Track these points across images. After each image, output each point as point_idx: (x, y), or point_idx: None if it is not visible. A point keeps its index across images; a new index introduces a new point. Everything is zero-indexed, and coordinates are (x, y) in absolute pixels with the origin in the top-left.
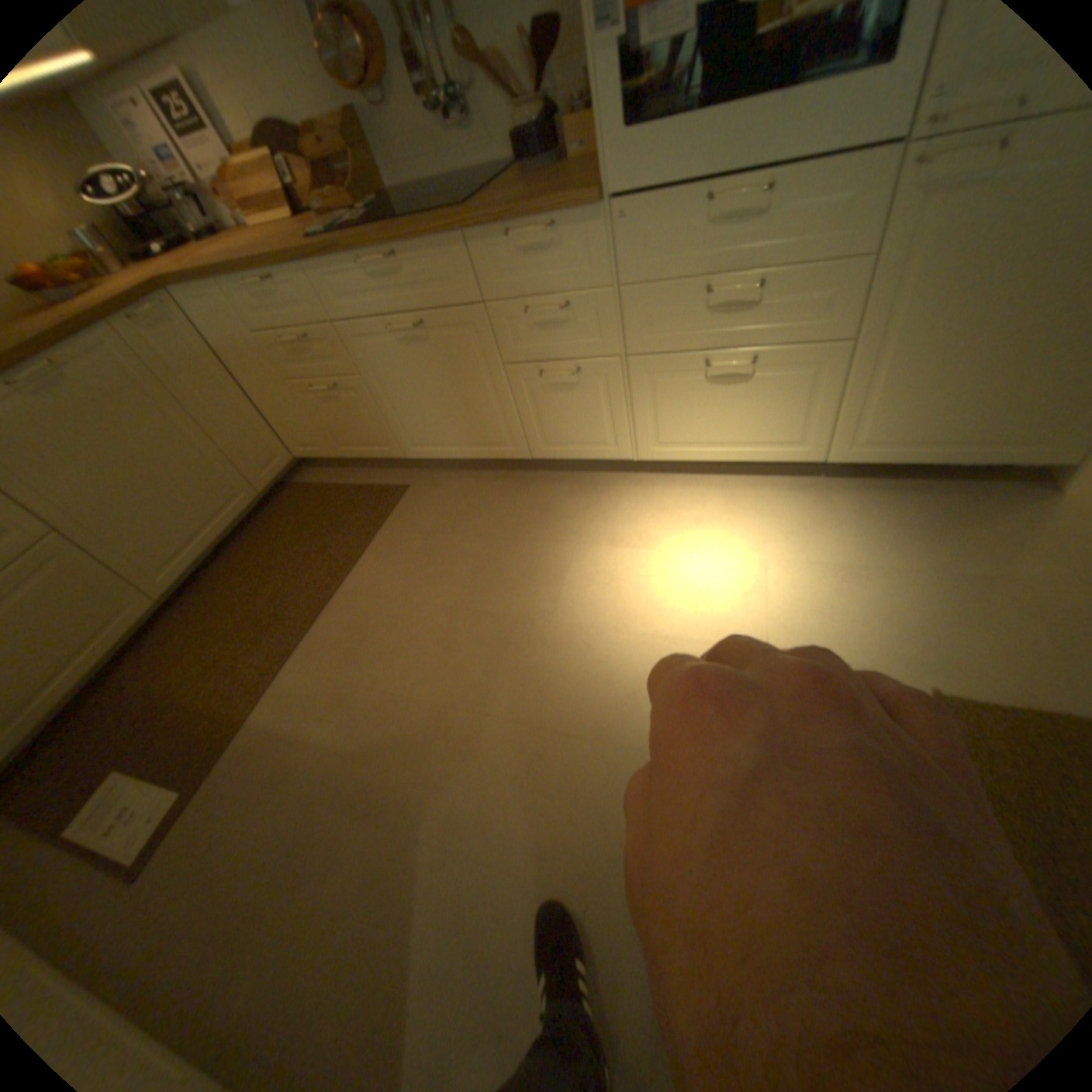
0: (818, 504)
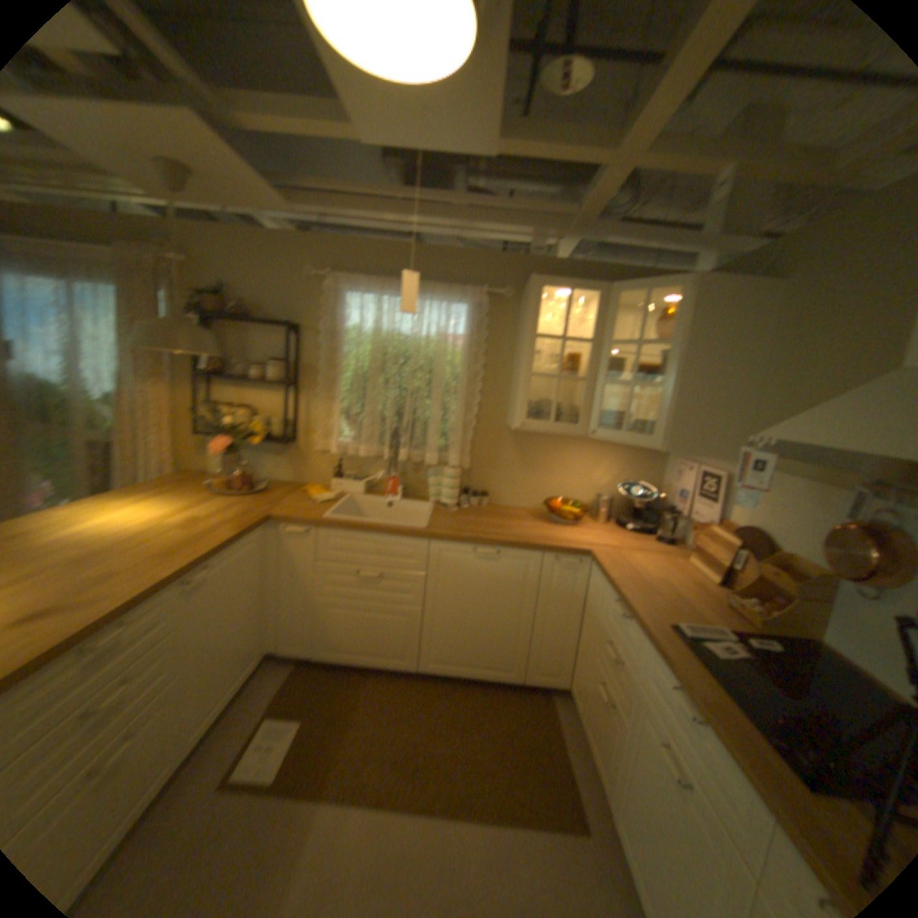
0: None
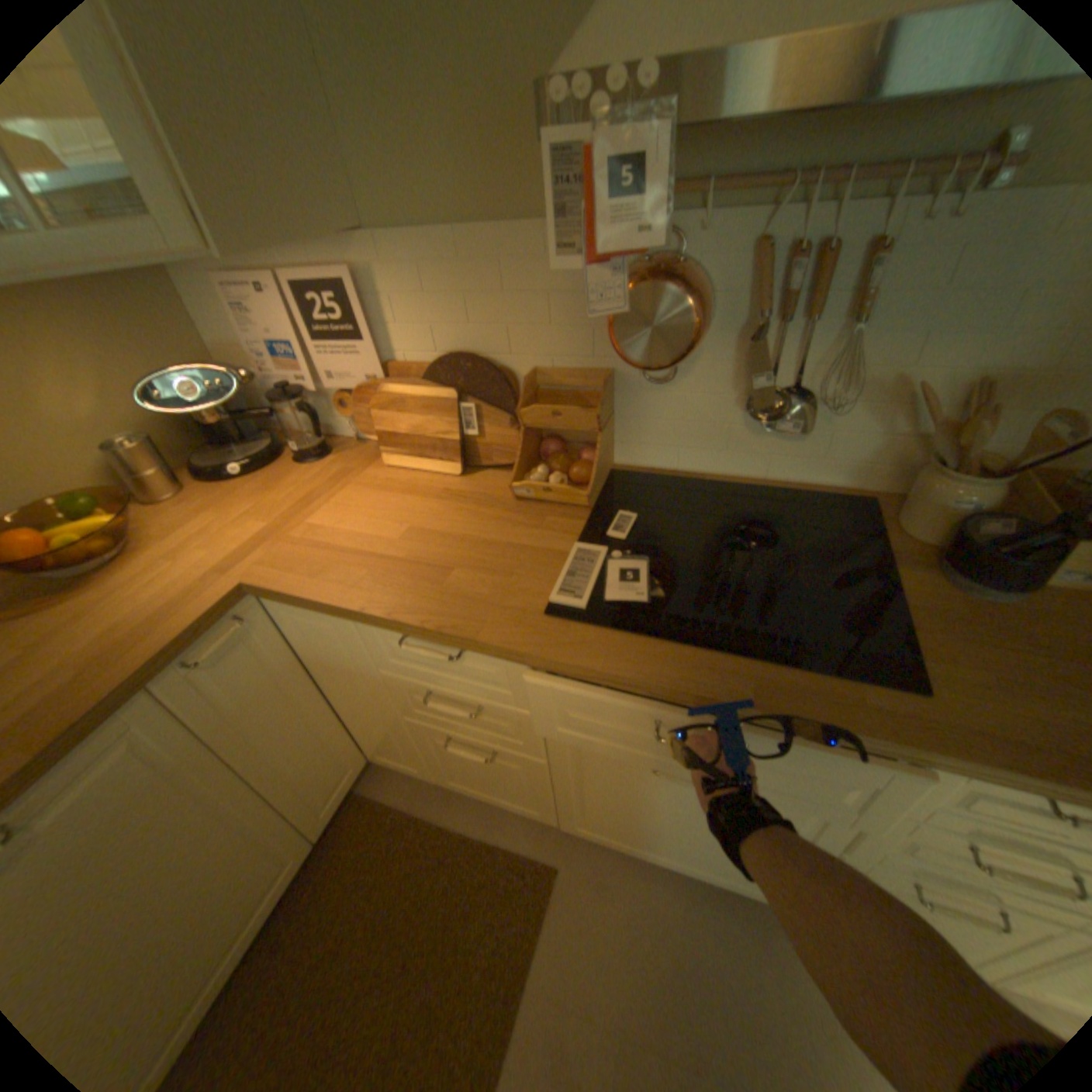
0: None
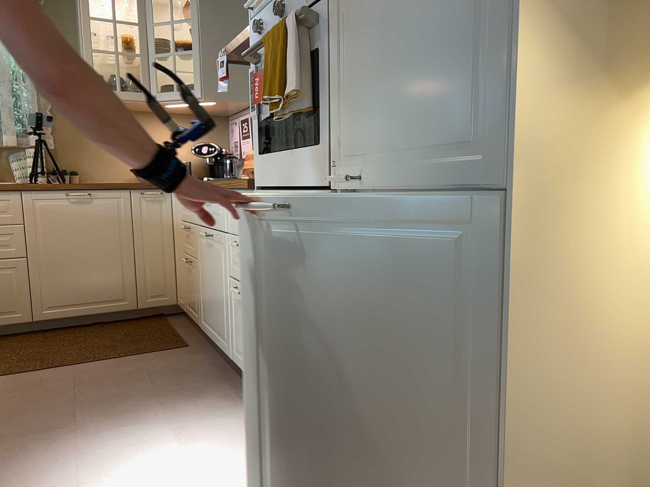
0: None
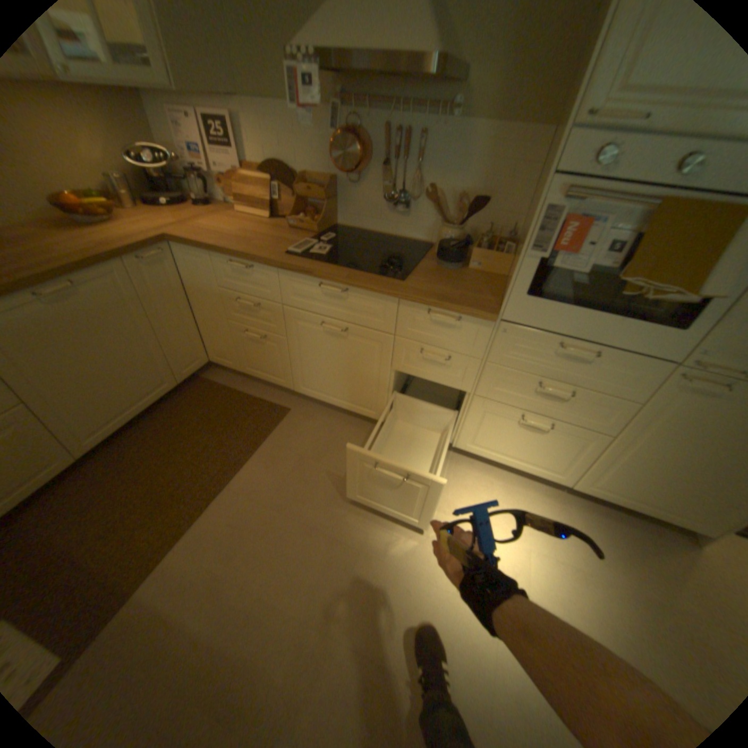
0: (561, 513)
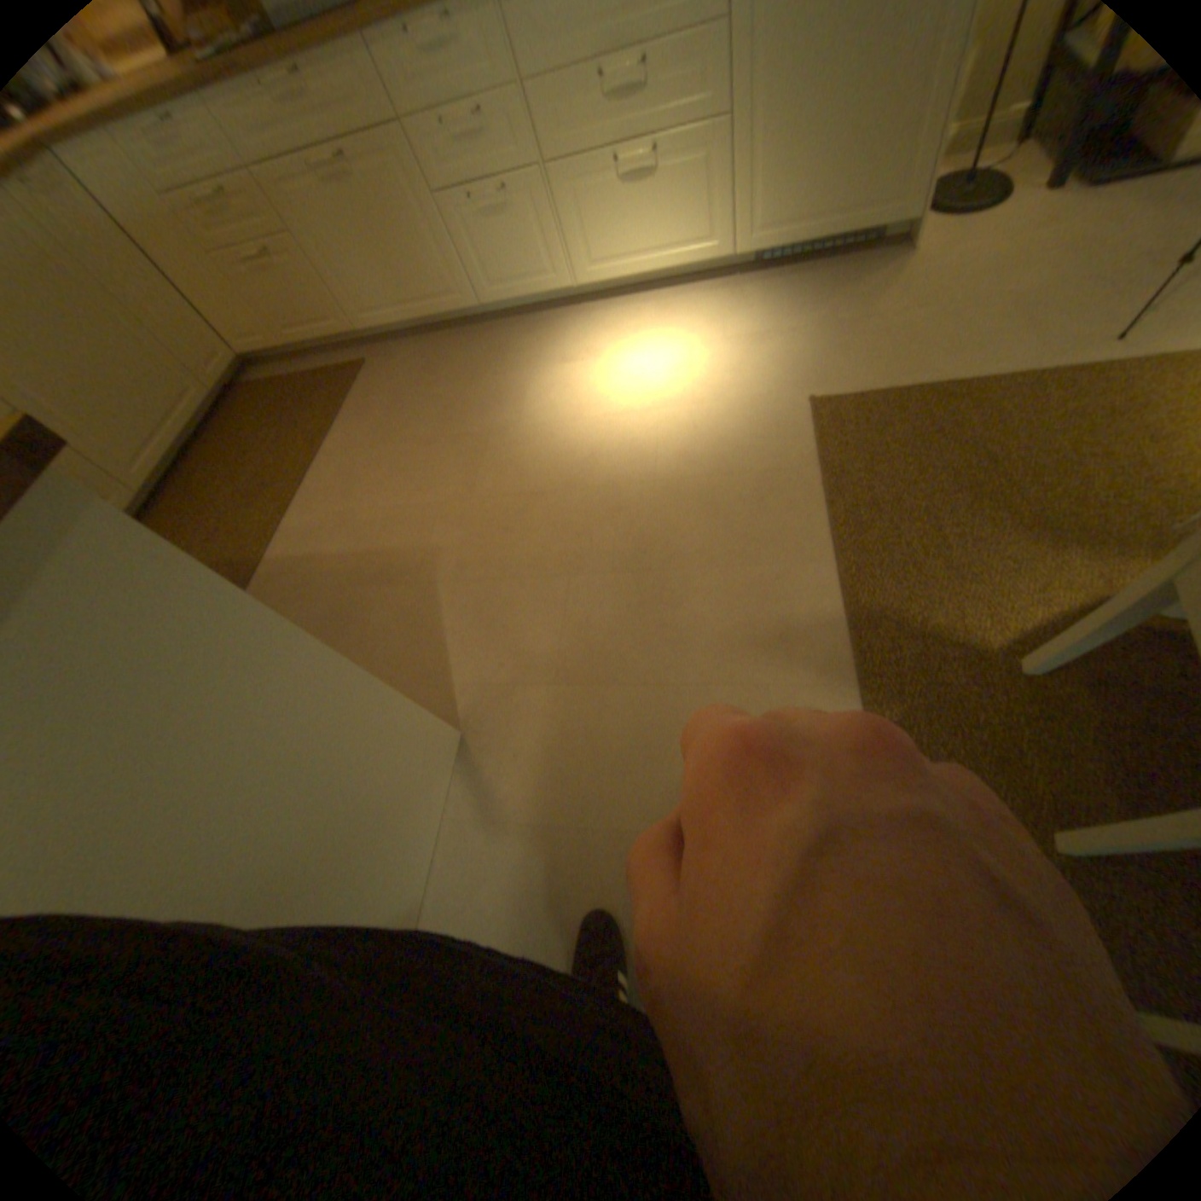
0: (733, 294)
